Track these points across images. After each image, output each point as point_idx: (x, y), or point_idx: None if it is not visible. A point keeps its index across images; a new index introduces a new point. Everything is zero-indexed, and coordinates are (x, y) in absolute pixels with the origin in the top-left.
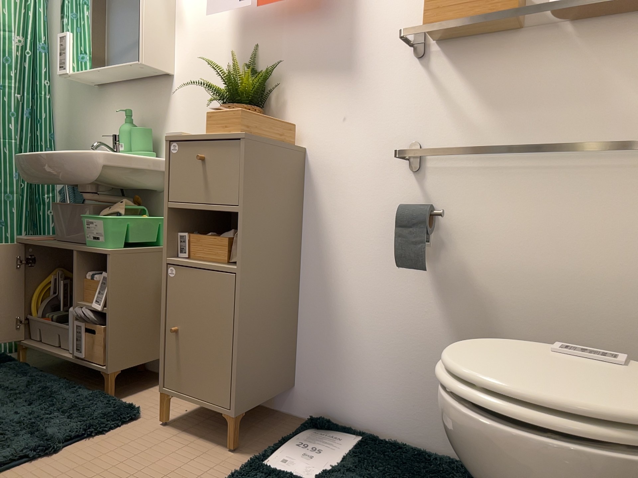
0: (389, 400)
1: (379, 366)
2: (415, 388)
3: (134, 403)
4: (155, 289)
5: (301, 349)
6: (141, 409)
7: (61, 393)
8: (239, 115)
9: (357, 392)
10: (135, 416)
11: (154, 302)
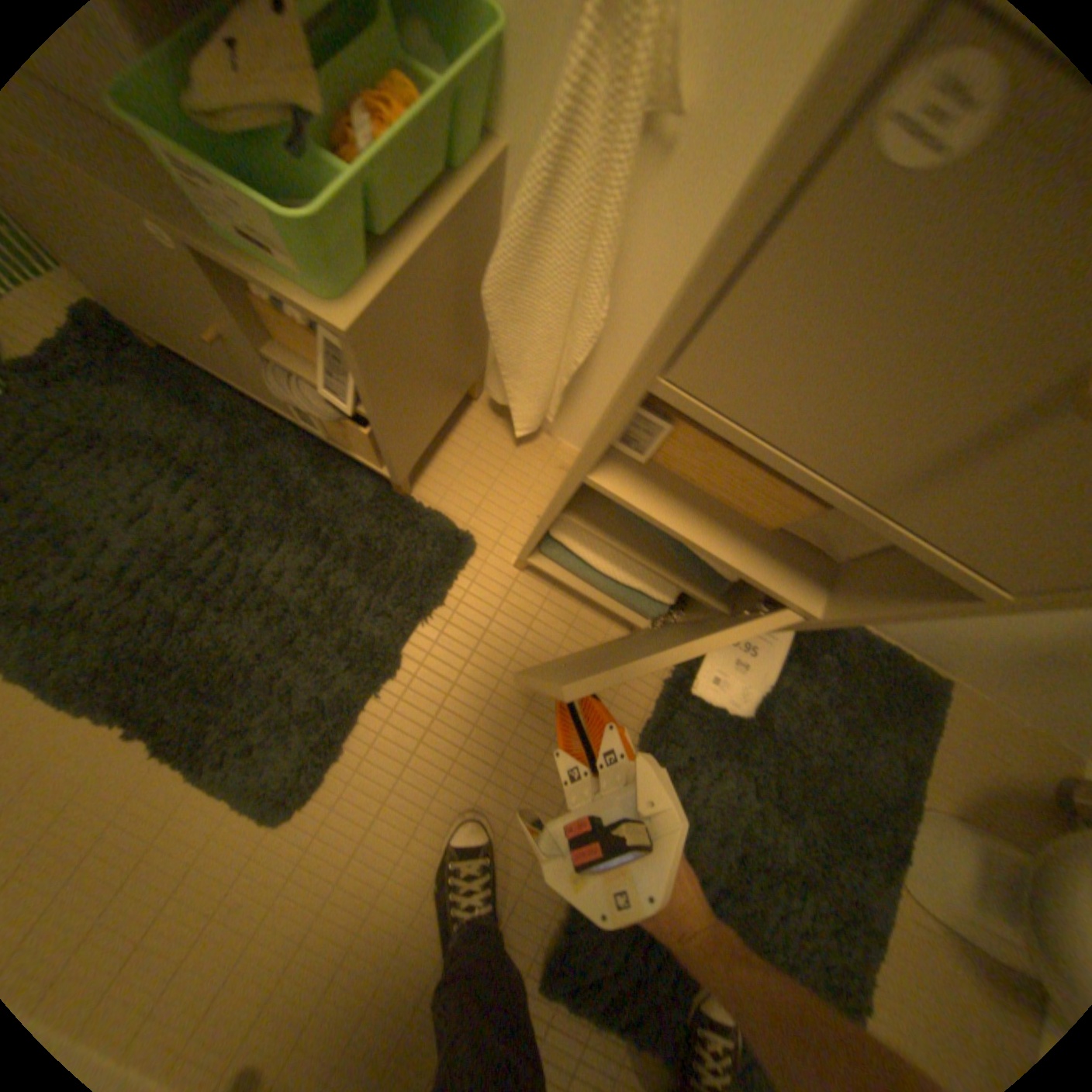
0: None
1: None
2: None
3: (450, 496)
4: (459, 309)
5: None
6: (471, 519)
7: (318, 493)
8: None
9: None
10: (476, 557)
11: (459, 332)
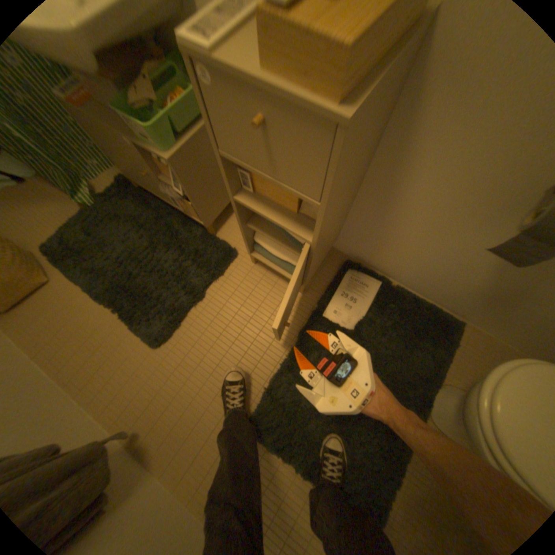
0: (409, 271)
1: (412, 258)
2: (434, 276)
3: (230, 236)
4: None
5: (349, 225)
6: (237, 245)
7: (183, 234)
8: (346, 56)
9: (387, 259)
10: (237, 258)
11: None
